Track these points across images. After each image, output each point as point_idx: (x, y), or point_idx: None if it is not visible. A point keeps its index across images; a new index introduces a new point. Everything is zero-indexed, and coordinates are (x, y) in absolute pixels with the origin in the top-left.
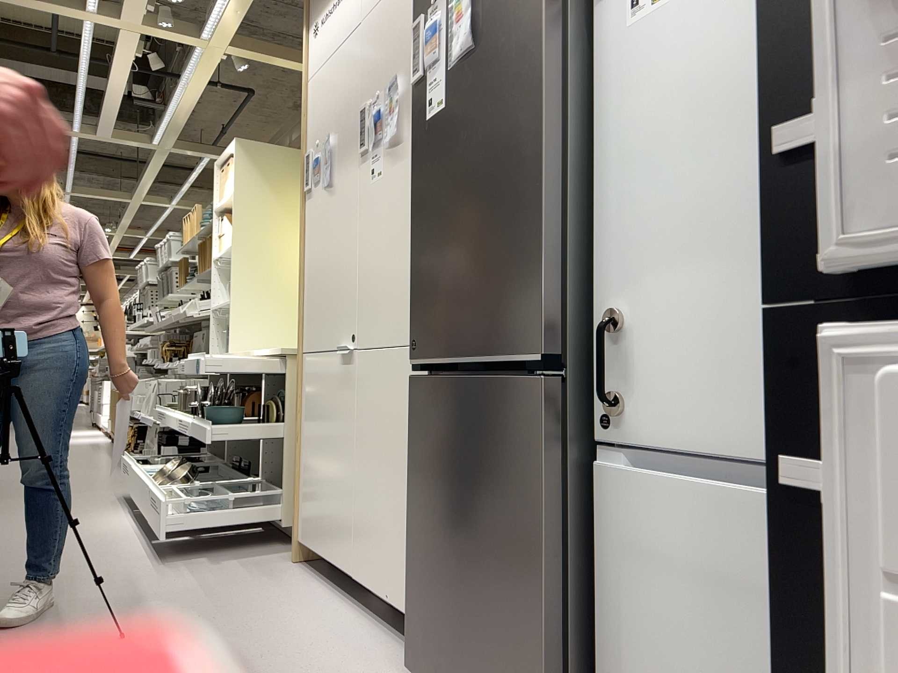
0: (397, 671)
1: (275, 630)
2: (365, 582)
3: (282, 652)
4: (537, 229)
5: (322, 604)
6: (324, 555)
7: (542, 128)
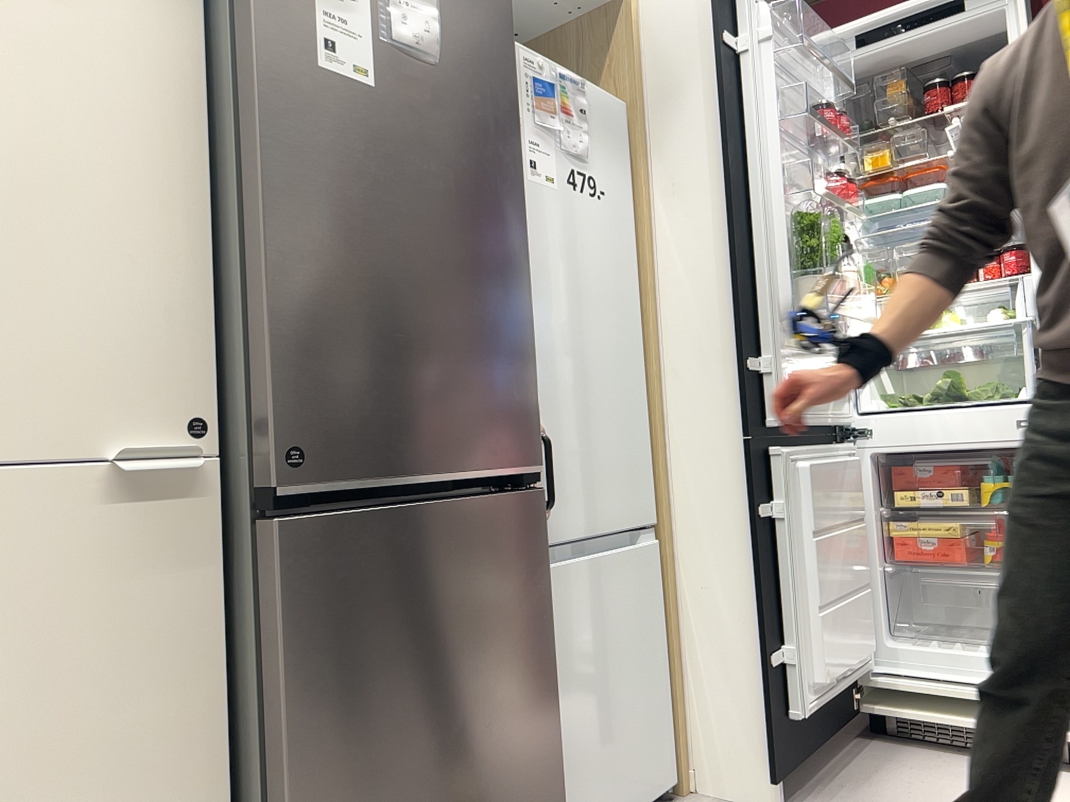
0: None
1: None
2: None
3: None
4: (526, 333)
5: None
6: None
7: (525, 233)
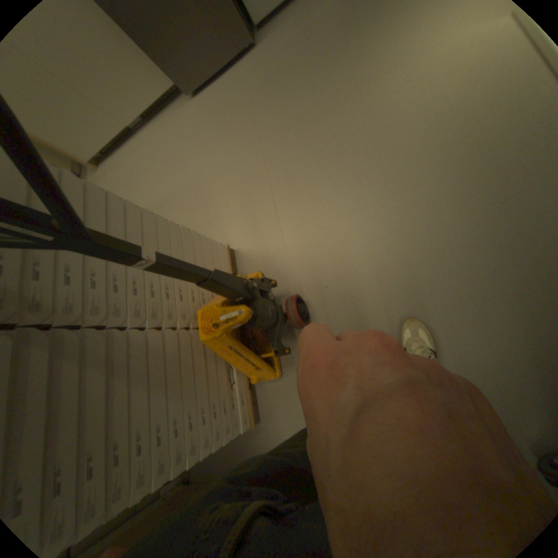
0: (182, 105)
1: (145, 157)
2: (133, 117)
3: (160, 148)
4: None
5: (133, 146)
6: (105, 142)
7: None
